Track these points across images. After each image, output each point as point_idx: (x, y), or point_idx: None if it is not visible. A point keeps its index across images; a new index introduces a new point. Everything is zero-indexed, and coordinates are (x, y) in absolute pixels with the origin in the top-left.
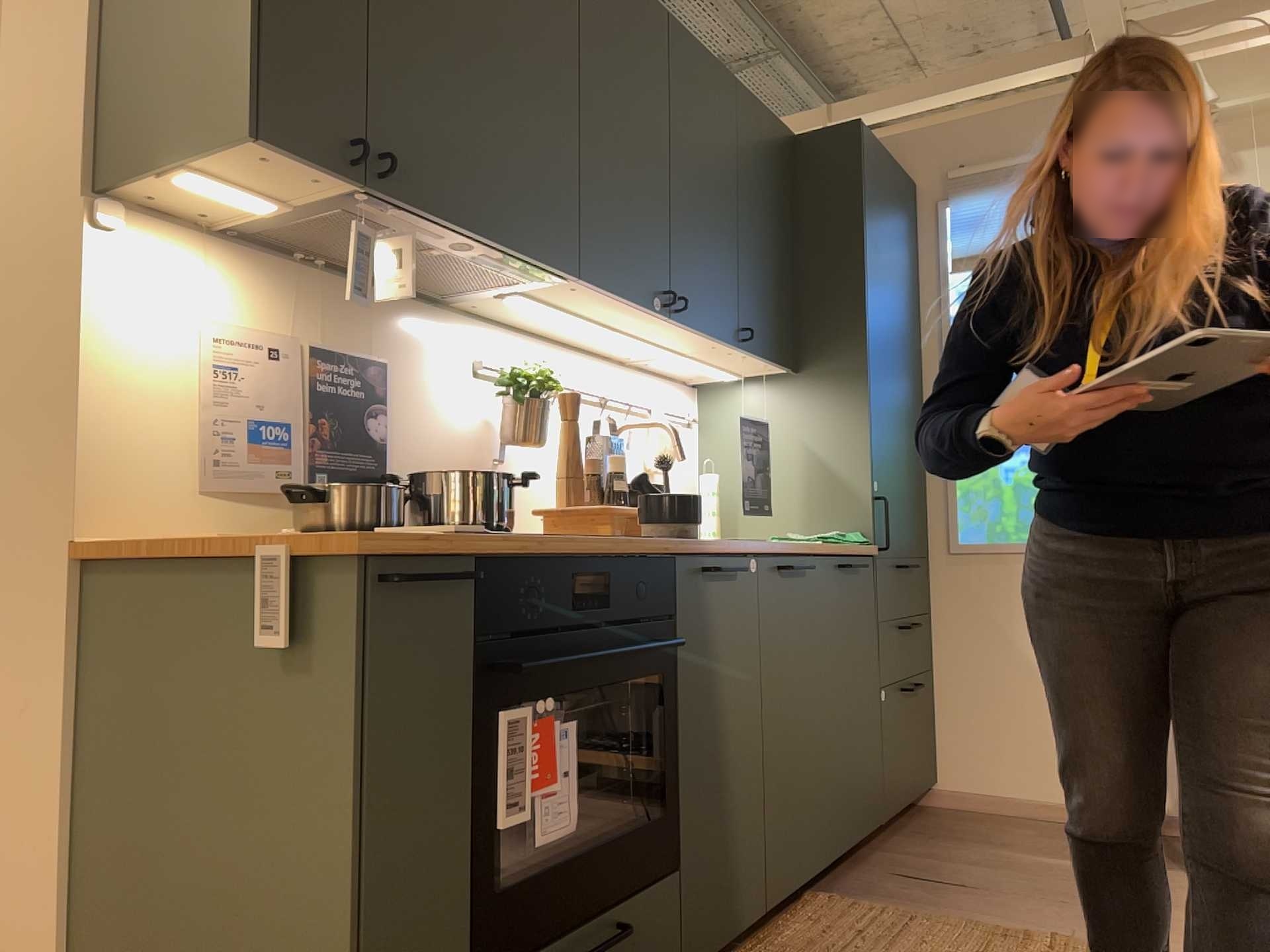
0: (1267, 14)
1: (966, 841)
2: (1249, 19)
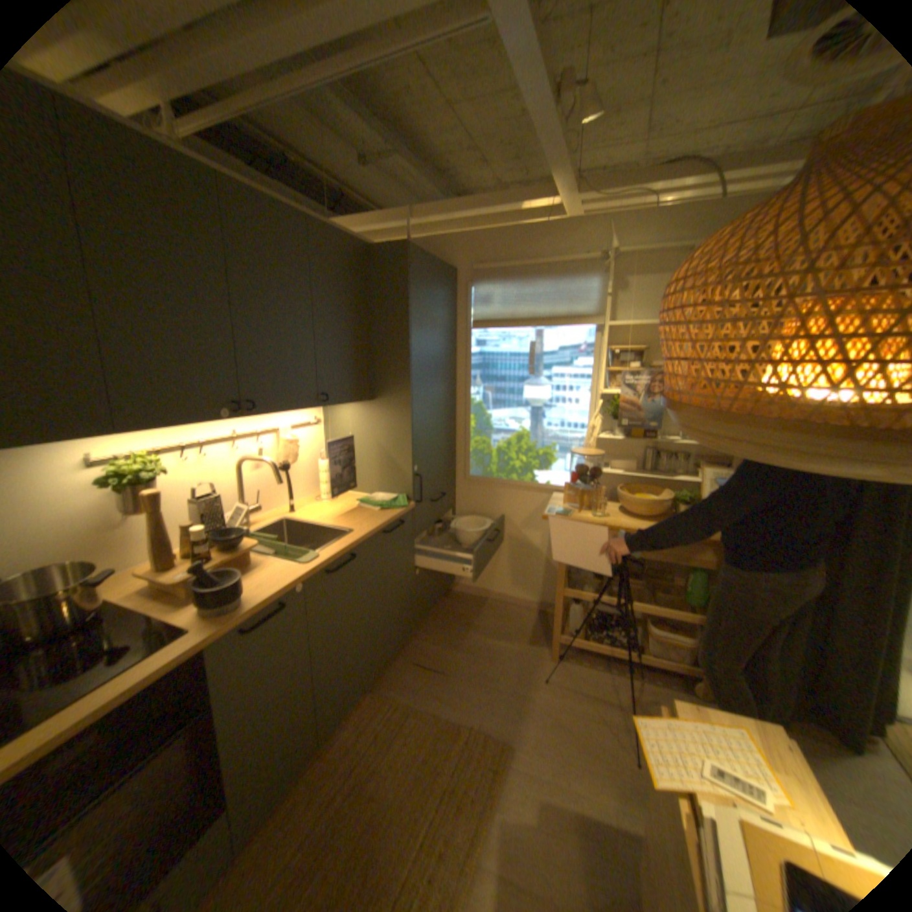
0: (660, 184)
1: (457, 626)
2: (649, 186)
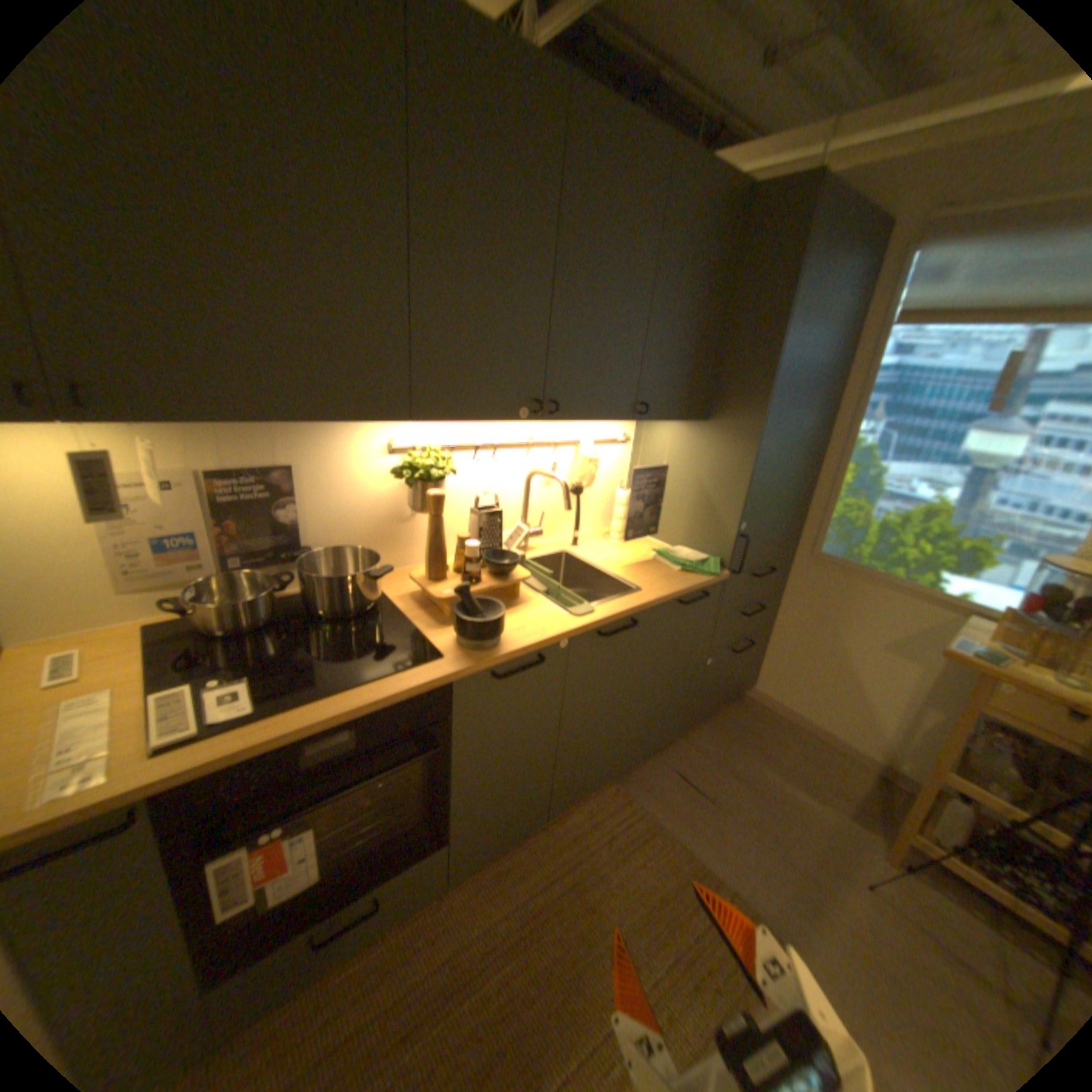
0: None
1: (746, 748)
2: None
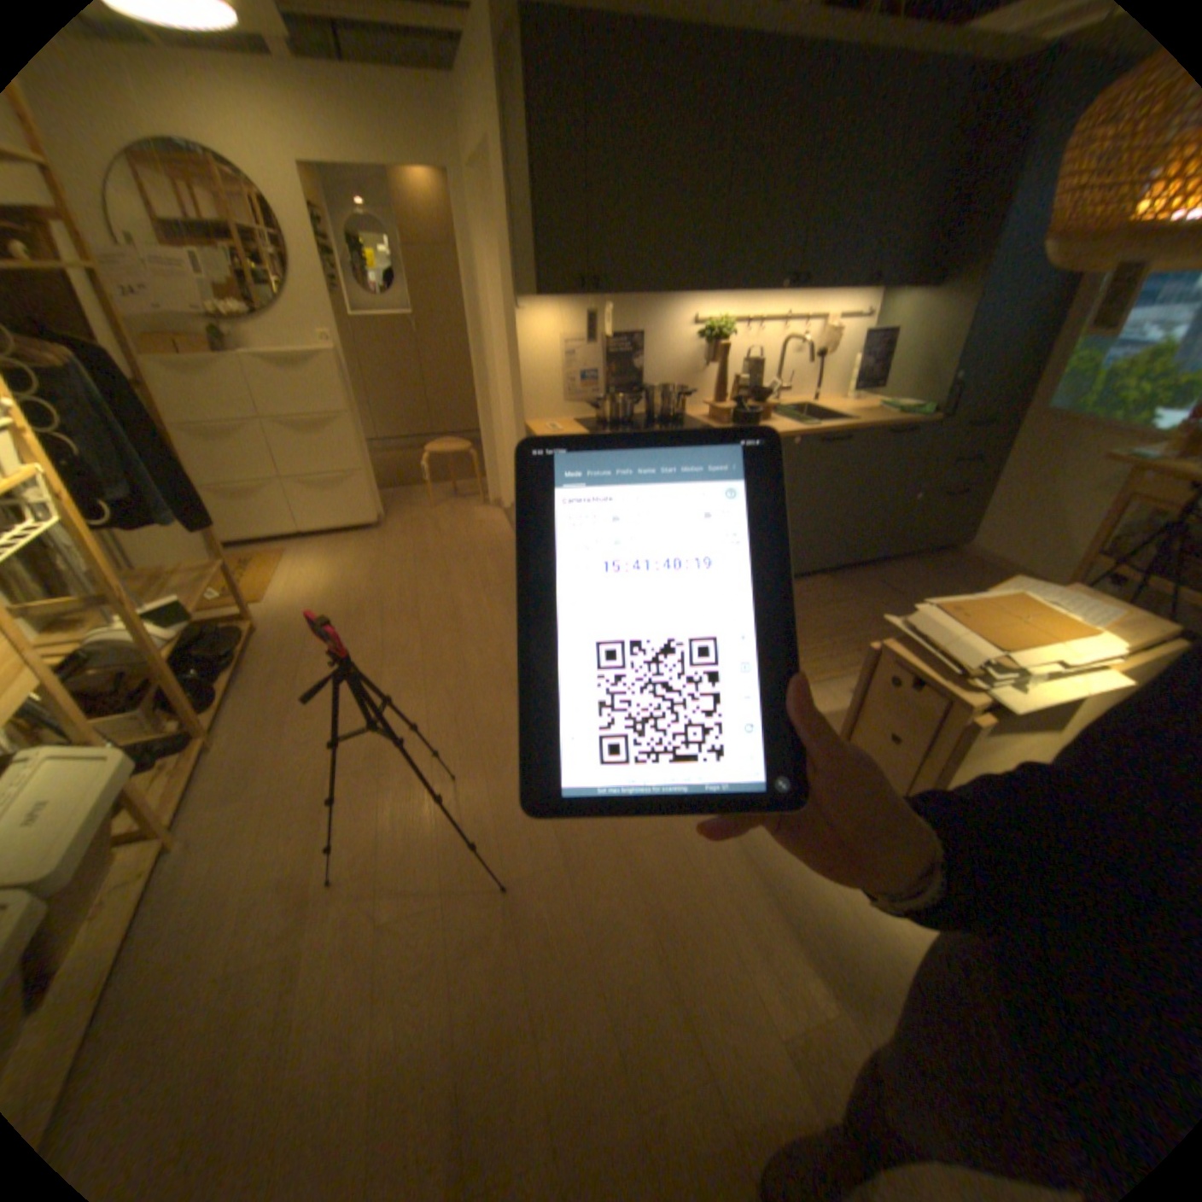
0: None
1: (945, 575)
2: None
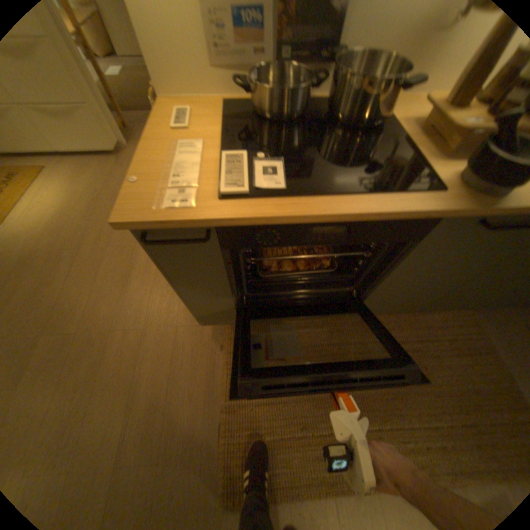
0: None
1: None
2: None
